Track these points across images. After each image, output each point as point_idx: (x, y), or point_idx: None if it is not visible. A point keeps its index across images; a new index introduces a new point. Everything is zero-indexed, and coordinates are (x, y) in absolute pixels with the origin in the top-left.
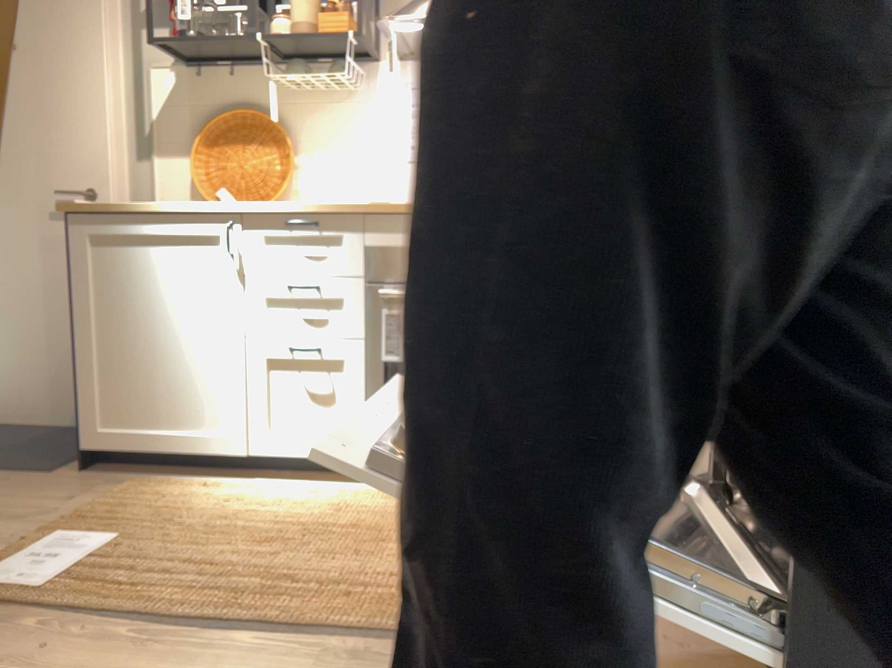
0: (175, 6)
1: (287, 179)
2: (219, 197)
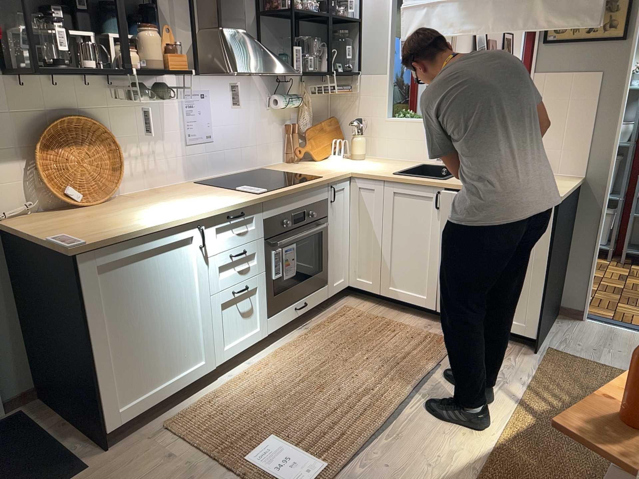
0: None
1: (124, 170)
2: (69, 195)
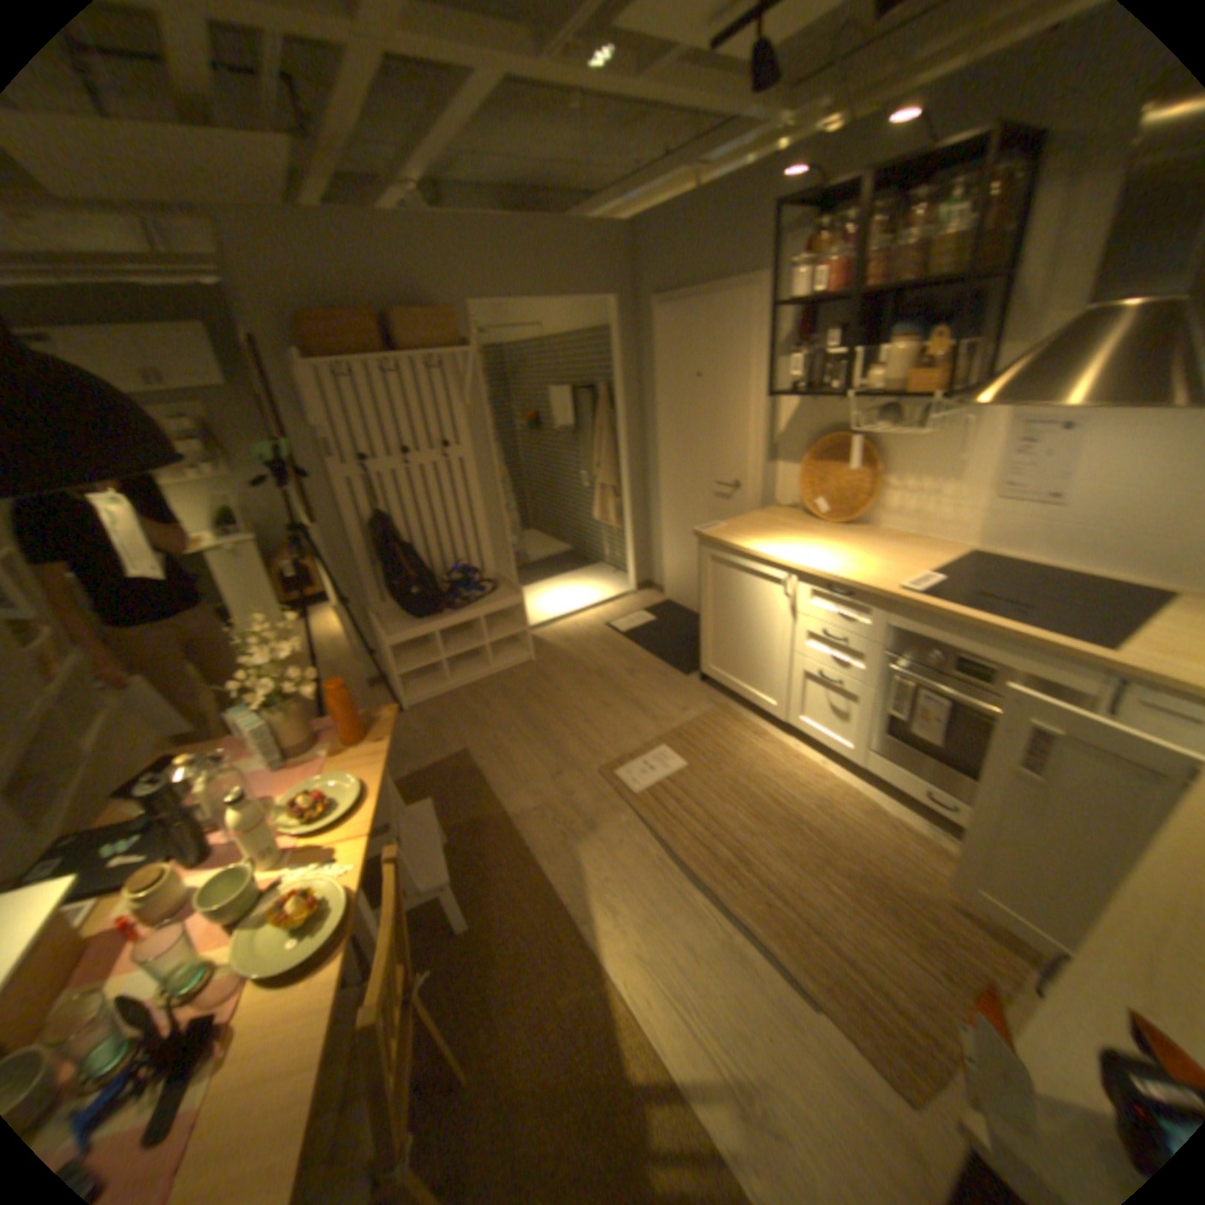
0: (803, 342)
1: (873, 500)
2: (818, 504)
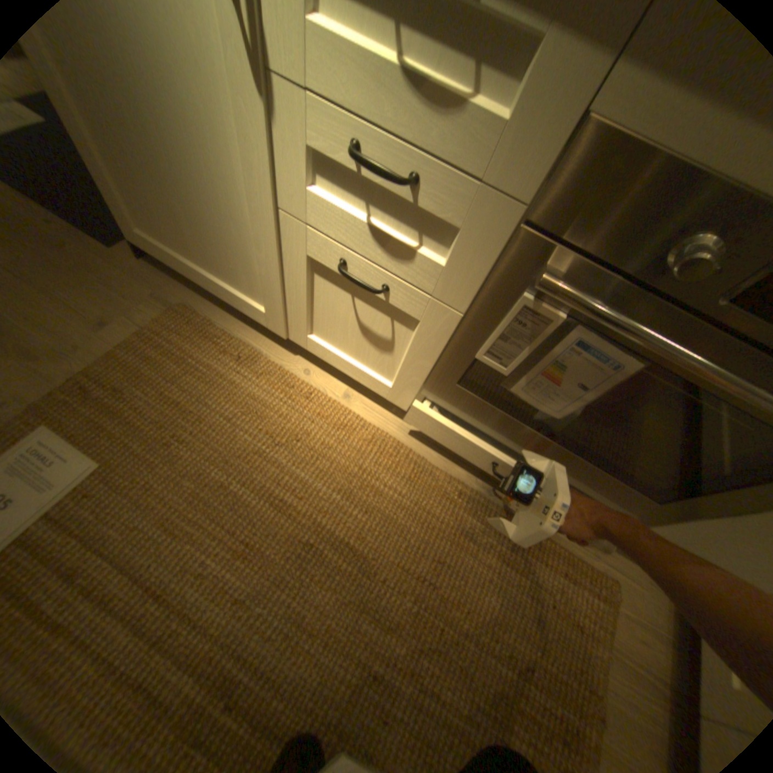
0: None
1: None
2: None
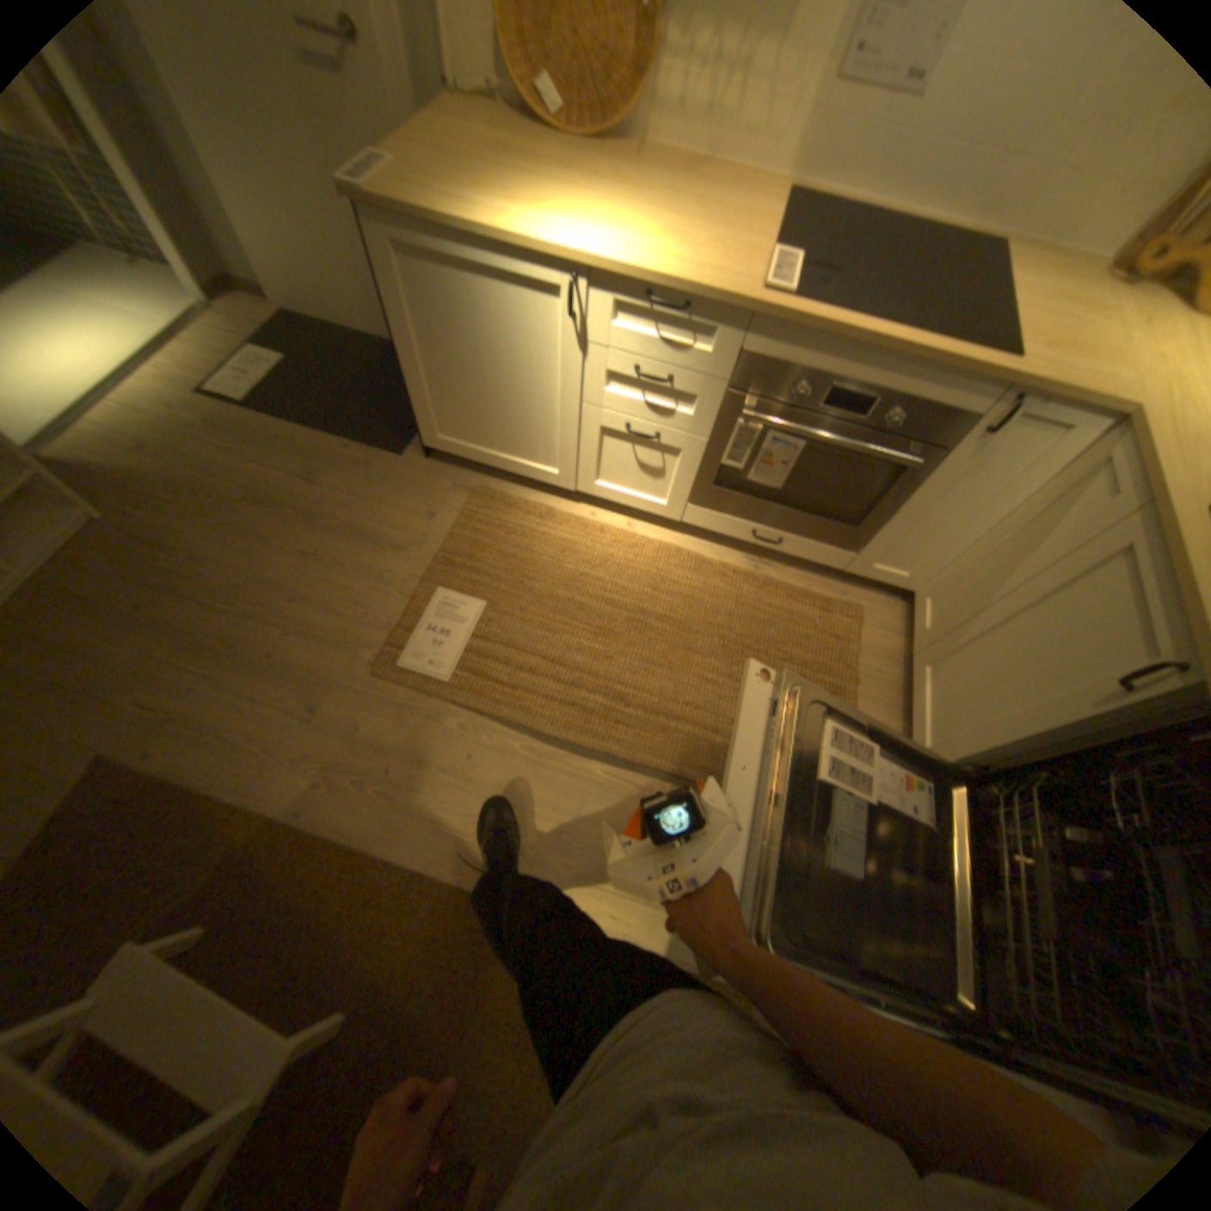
0: None
1: (646, 84)
2: (541, 93)
